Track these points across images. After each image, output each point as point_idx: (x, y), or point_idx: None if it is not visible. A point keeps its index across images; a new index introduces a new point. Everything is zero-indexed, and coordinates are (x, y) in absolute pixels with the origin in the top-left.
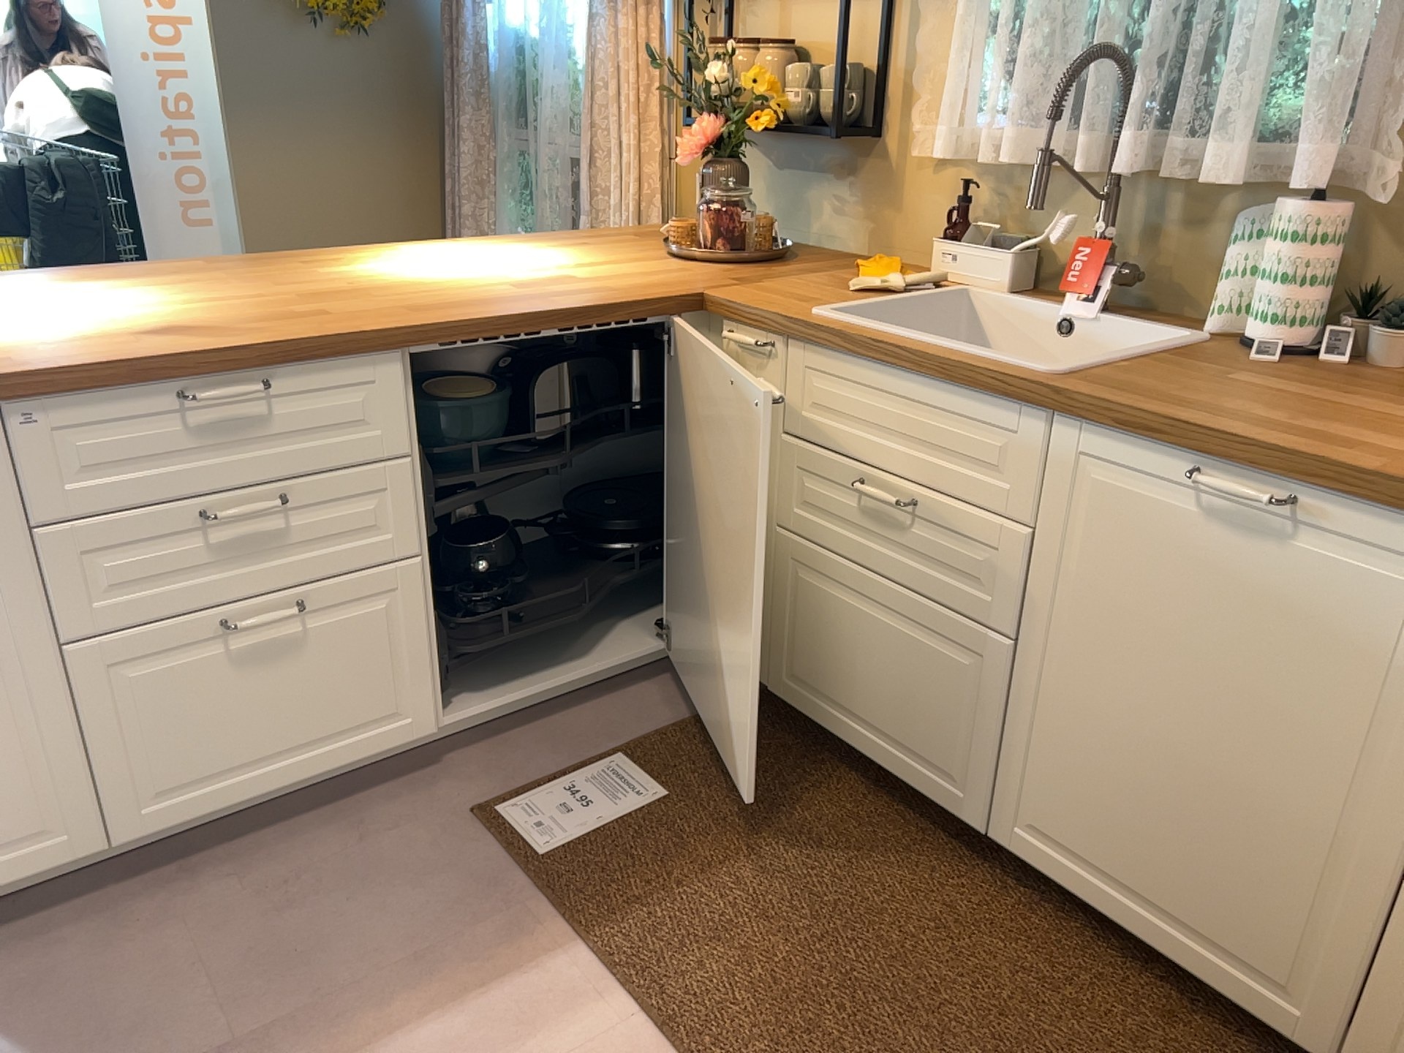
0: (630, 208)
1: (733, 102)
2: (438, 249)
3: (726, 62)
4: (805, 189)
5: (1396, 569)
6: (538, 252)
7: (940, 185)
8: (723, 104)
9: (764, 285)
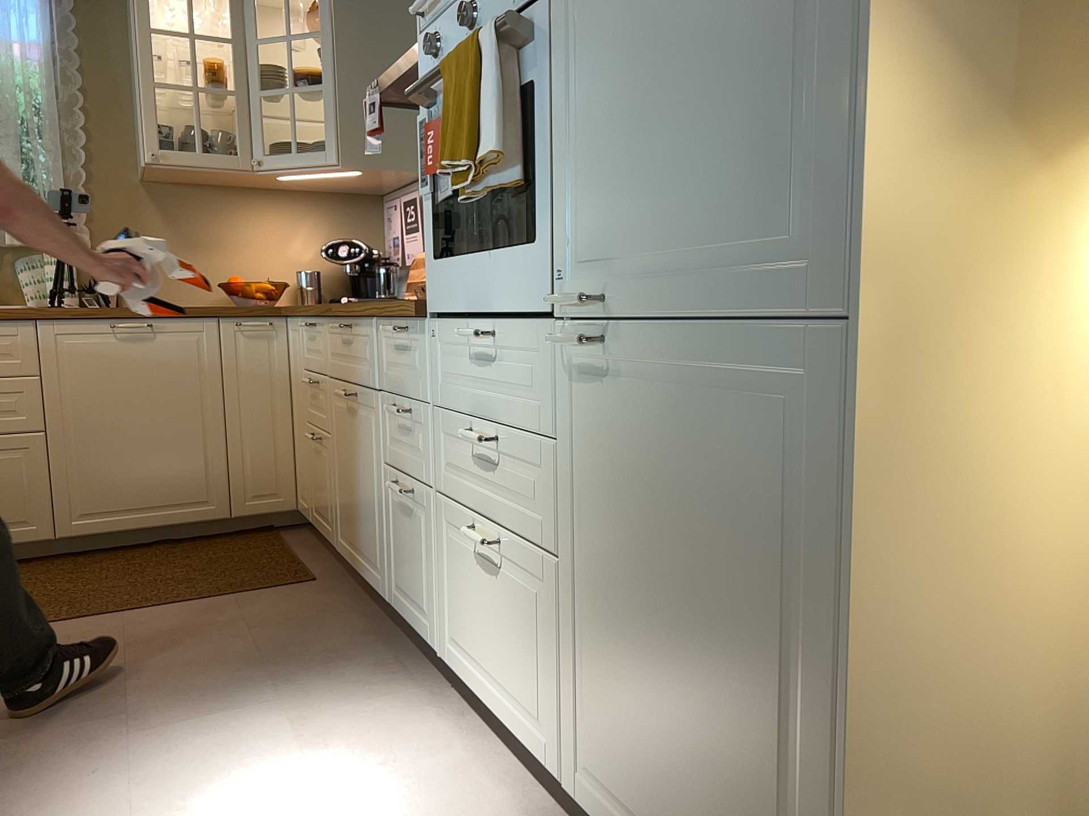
0: None
1: None
2: None
3: None
4: None
5: (188, 335)
6: None
7: None
8: None
9: None
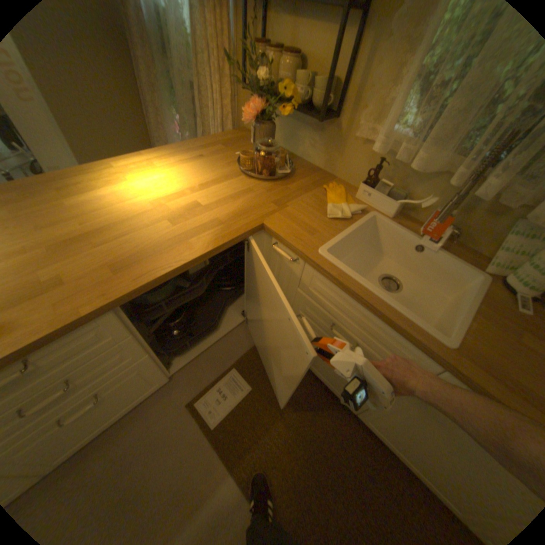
0: (218, 120)
1: (271, 89)
2: (130, 166)
3: (268, 64)
4: (298, 129)
5: None
6: (180, 169)
7: (367, 149)
8: (266, 88)
9: (290, 212)
